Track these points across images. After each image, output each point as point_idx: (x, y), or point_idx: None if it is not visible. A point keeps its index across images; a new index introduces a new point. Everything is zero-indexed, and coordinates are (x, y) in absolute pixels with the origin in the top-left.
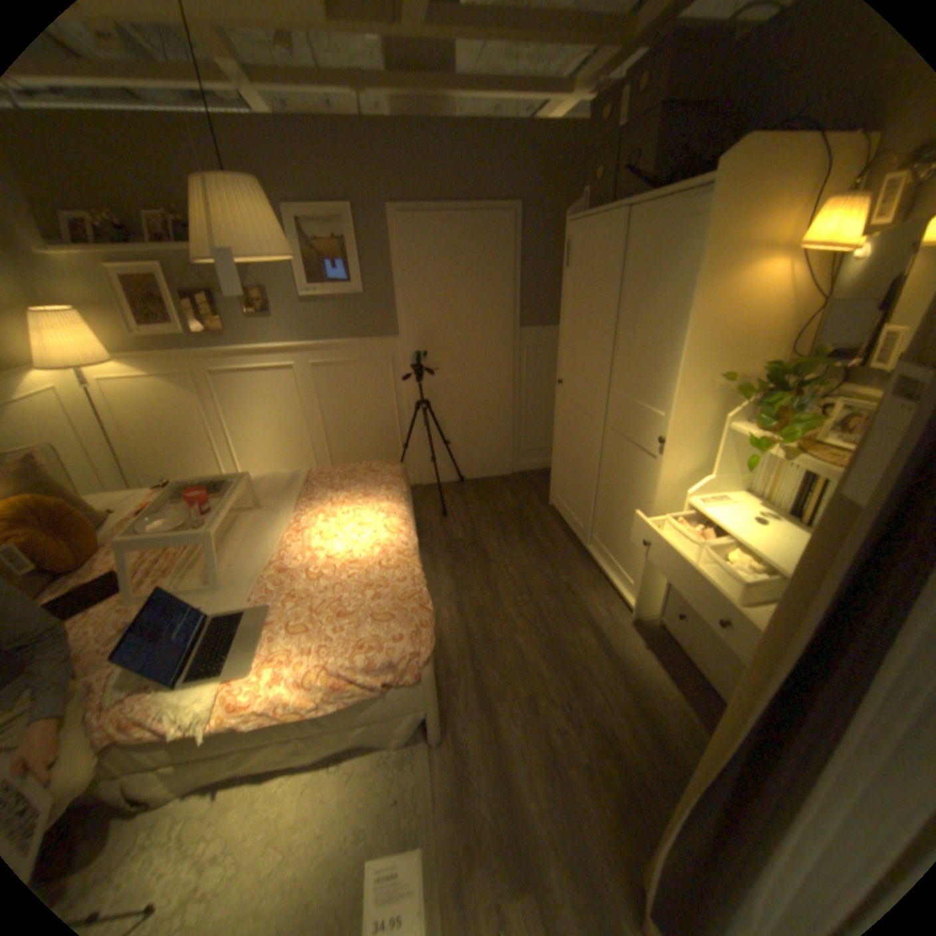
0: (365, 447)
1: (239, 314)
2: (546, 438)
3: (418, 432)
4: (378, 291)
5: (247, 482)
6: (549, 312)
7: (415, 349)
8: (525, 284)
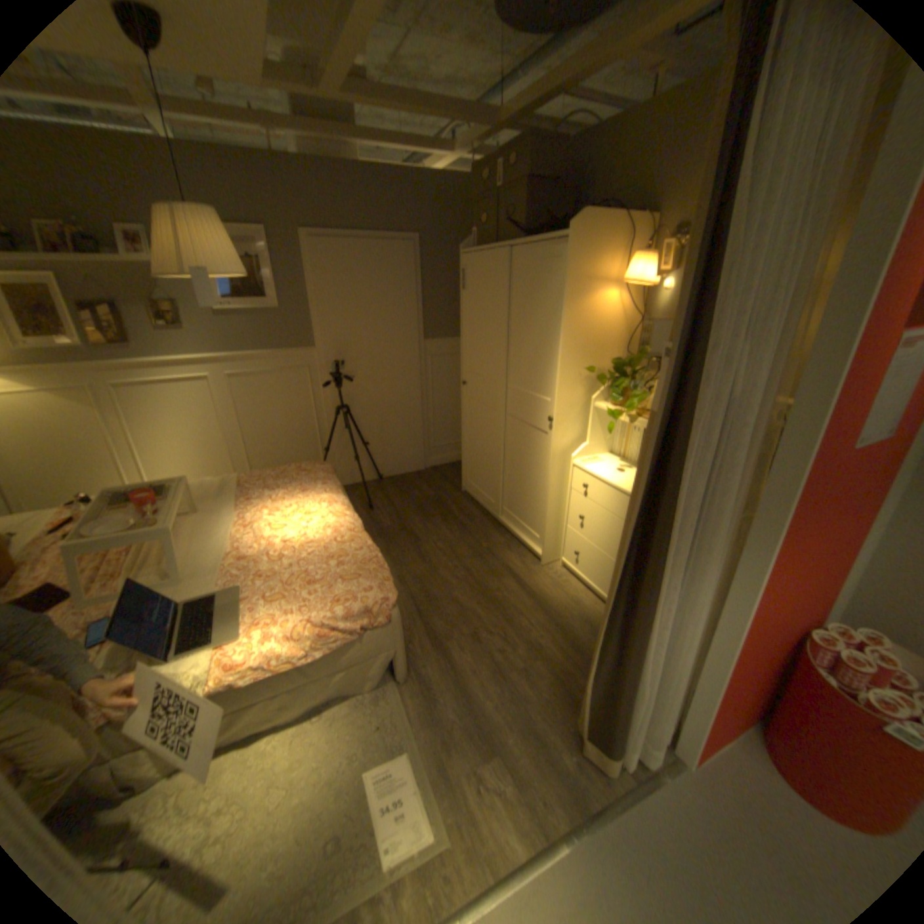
0: (286, 453)
1: (148, 326)
2: (453, 435)
3: (338, 435)
4: (294, 306)
5: (184, 486)
6: (447, 326)
7: (332, 359)
8: (426, 302)
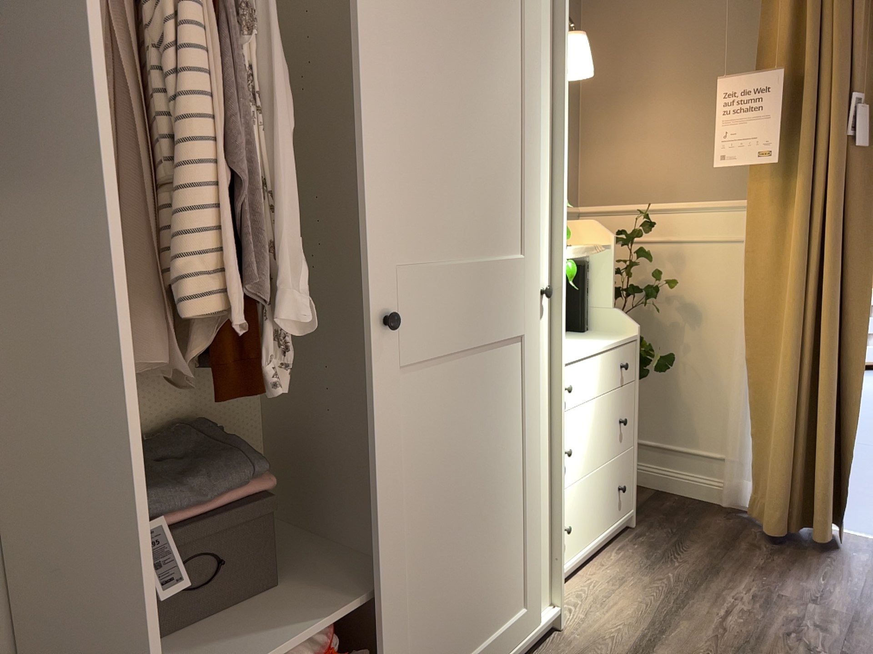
0: None
1: None
2: None
3: None
4: None
5: None
6: None
7: None
8: None
